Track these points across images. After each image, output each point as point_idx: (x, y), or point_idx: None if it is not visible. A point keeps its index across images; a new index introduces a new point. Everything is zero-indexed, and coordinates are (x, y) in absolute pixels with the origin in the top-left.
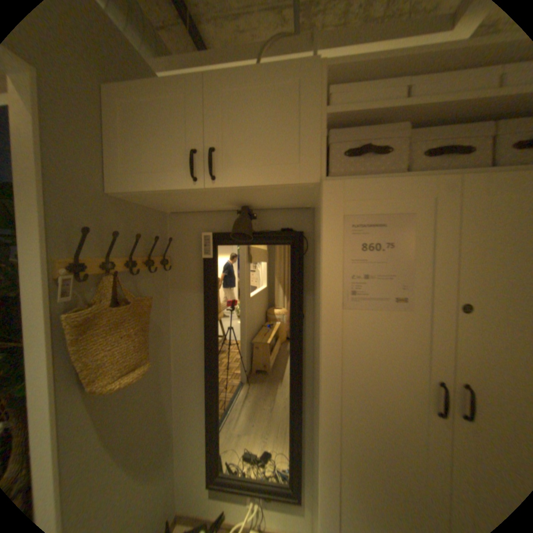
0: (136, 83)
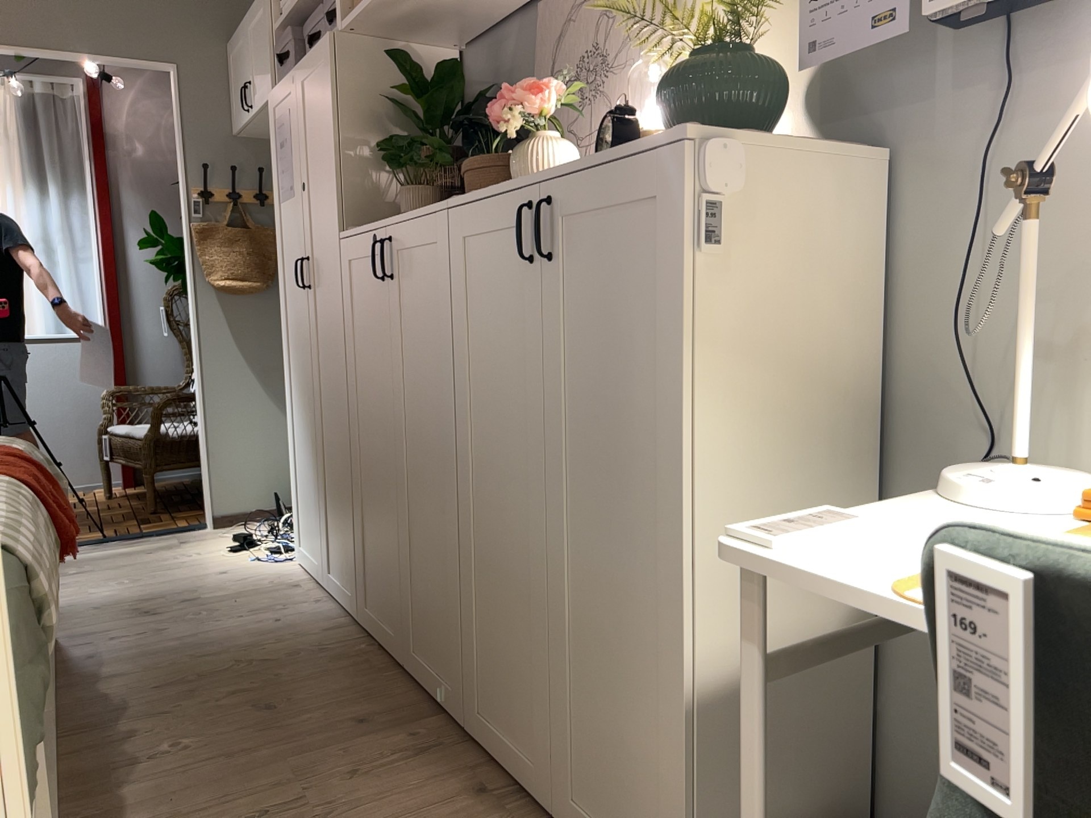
0: (232, 36)
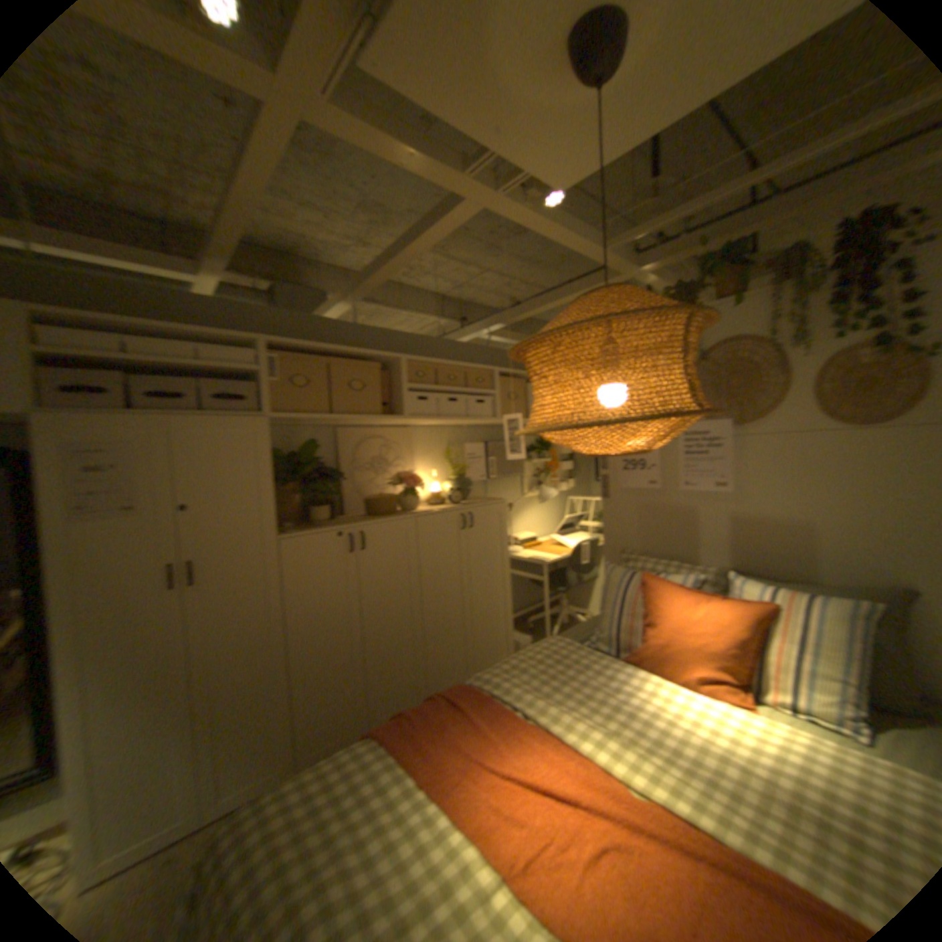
0: None
